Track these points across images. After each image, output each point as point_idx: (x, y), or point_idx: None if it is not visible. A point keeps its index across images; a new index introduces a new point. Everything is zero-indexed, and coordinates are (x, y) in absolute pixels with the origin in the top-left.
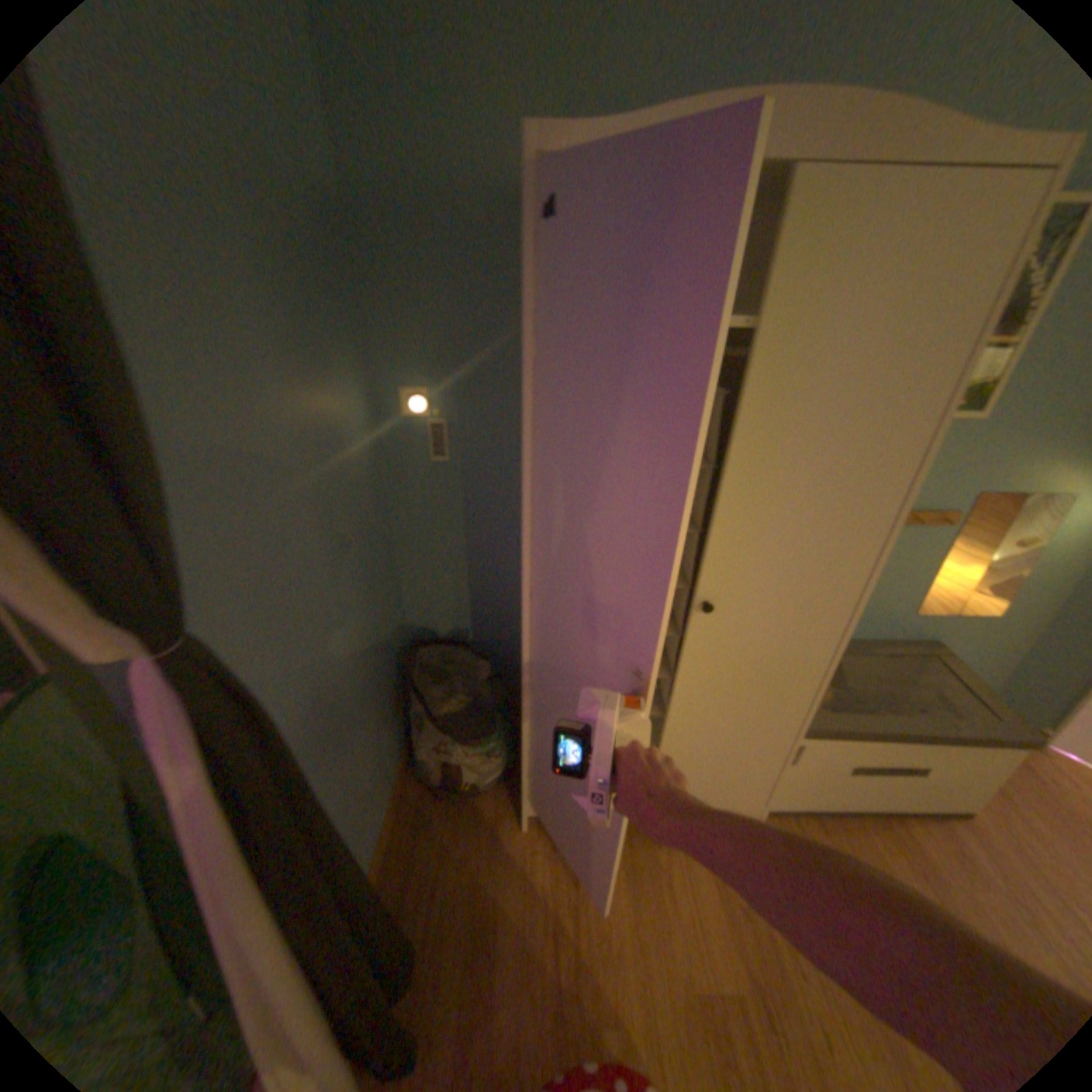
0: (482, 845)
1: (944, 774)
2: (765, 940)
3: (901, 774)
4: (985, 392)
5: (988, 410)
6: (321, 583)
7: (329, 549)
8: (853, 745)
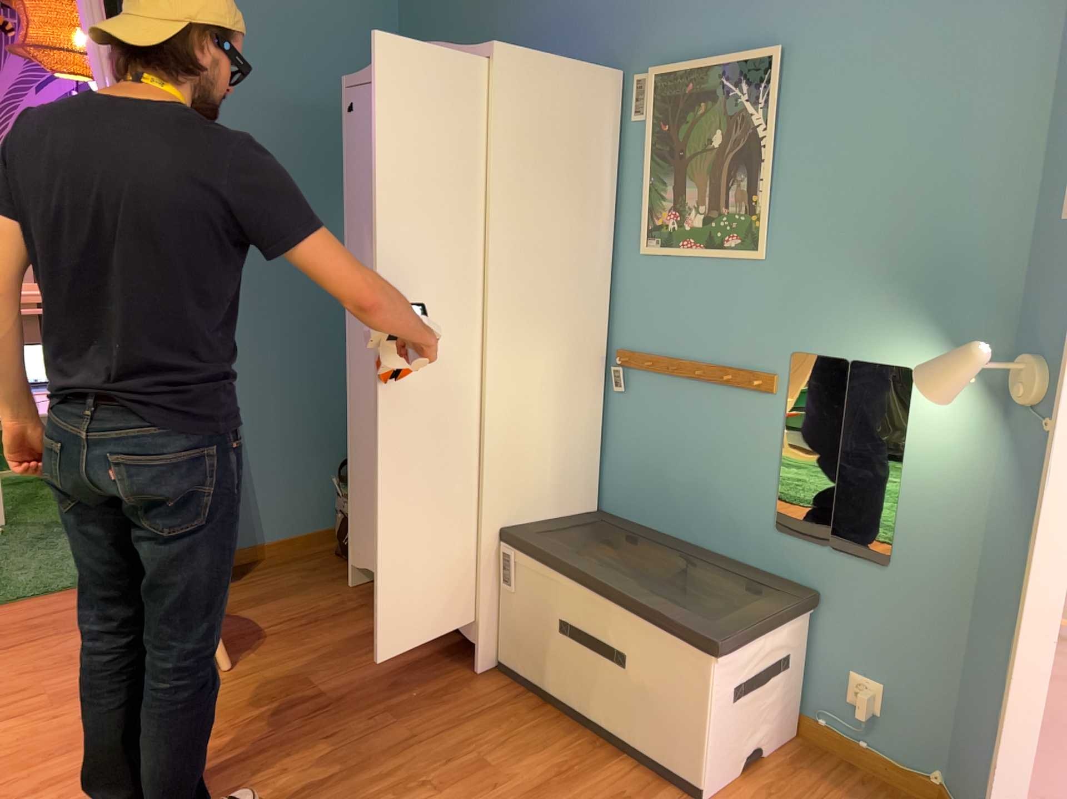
0: (319, 578)
1: (634, 666)
2: (379, 697)
3: (592, 644)
4: (753, 231)
5: (761, 250)
6: (285, 308)
7: (302, 295)
8: (539, 567)
